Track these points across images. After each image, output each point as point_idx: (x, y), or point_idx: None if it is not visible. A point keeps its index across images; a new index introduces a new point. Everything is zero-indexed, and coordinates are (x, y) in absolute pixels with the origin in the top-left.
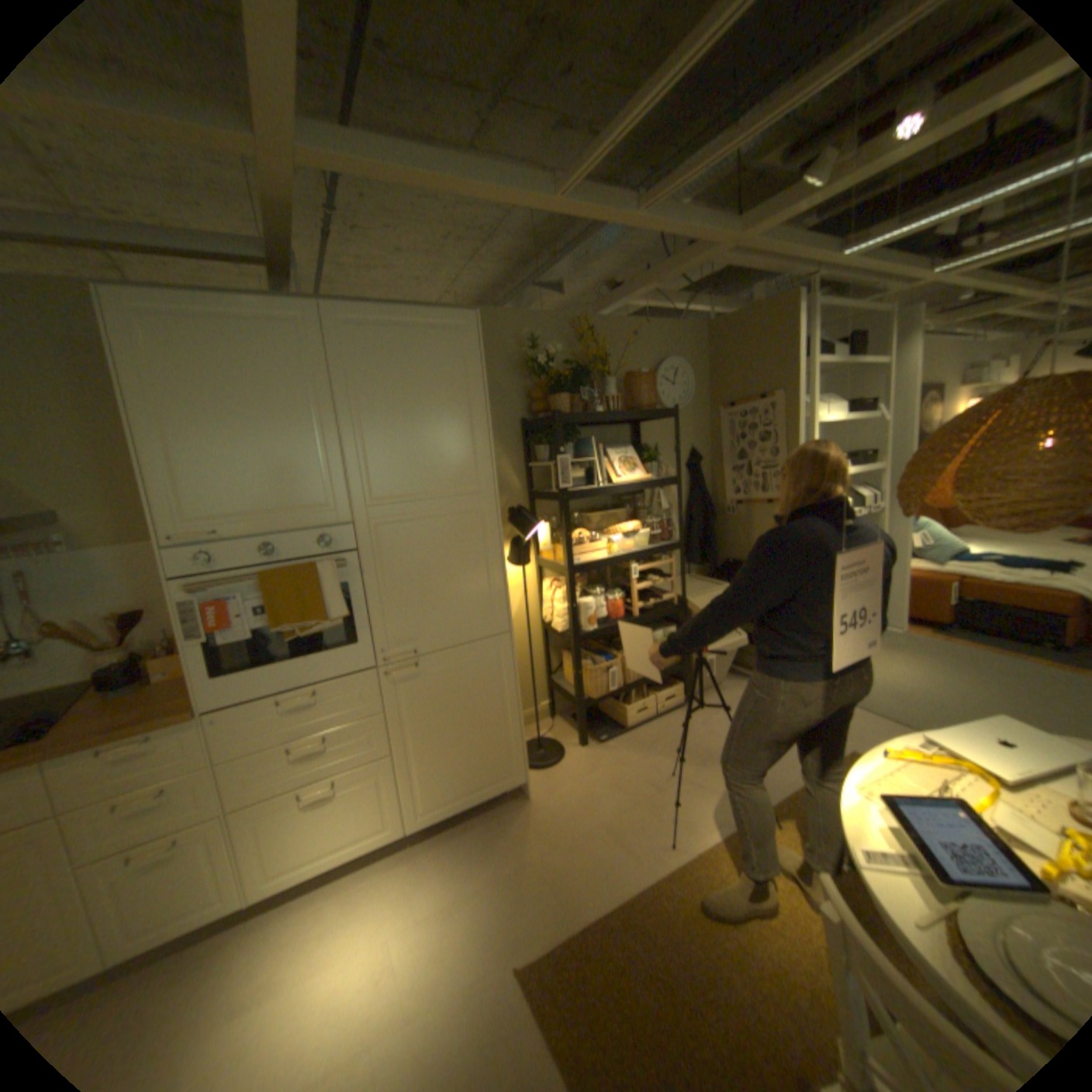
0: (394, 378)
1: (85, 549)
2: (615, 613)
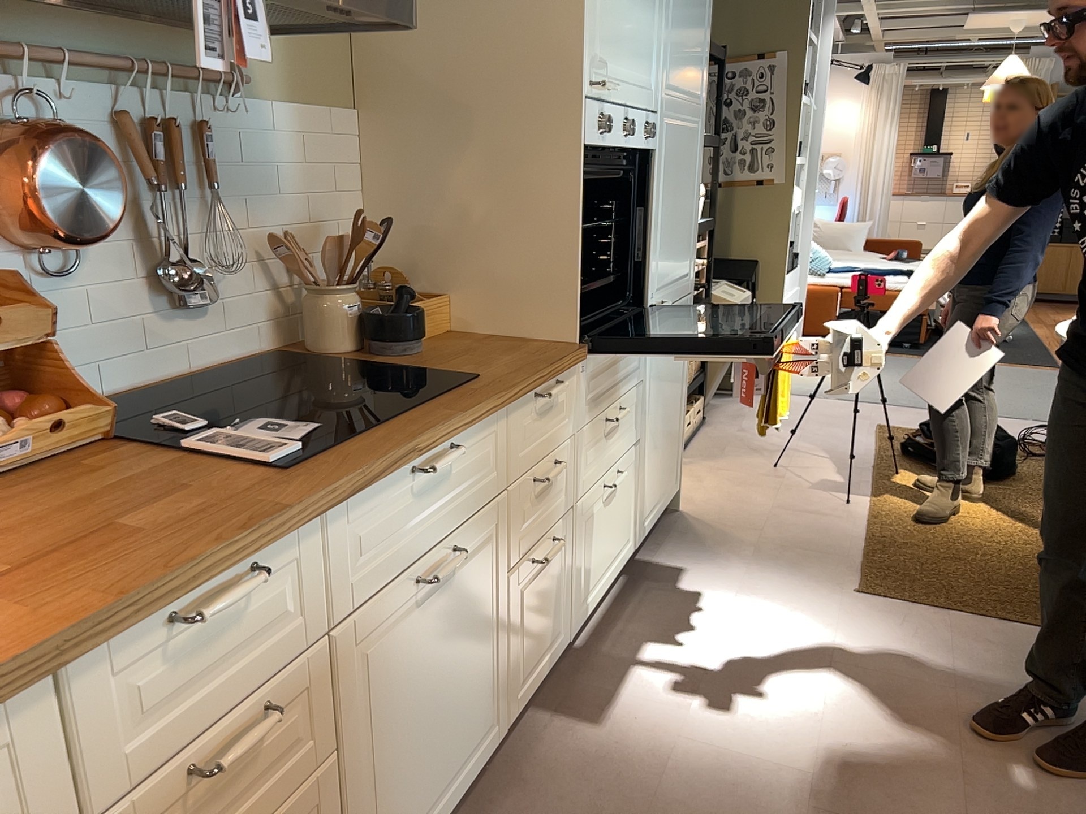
0: None
1: (265, 101)
2: None
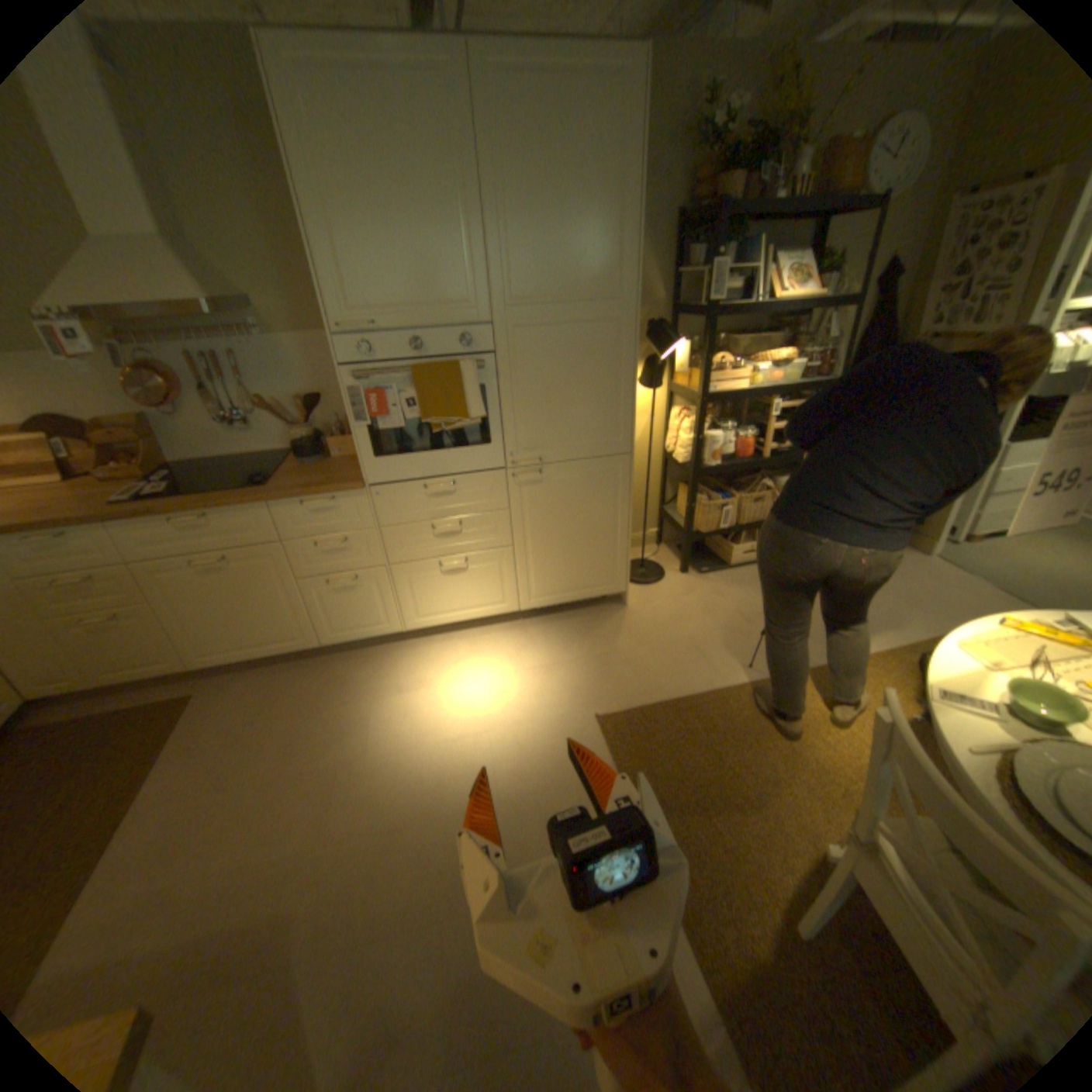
0: (542, 148)
1: (272, 334)
2: (743, 452)
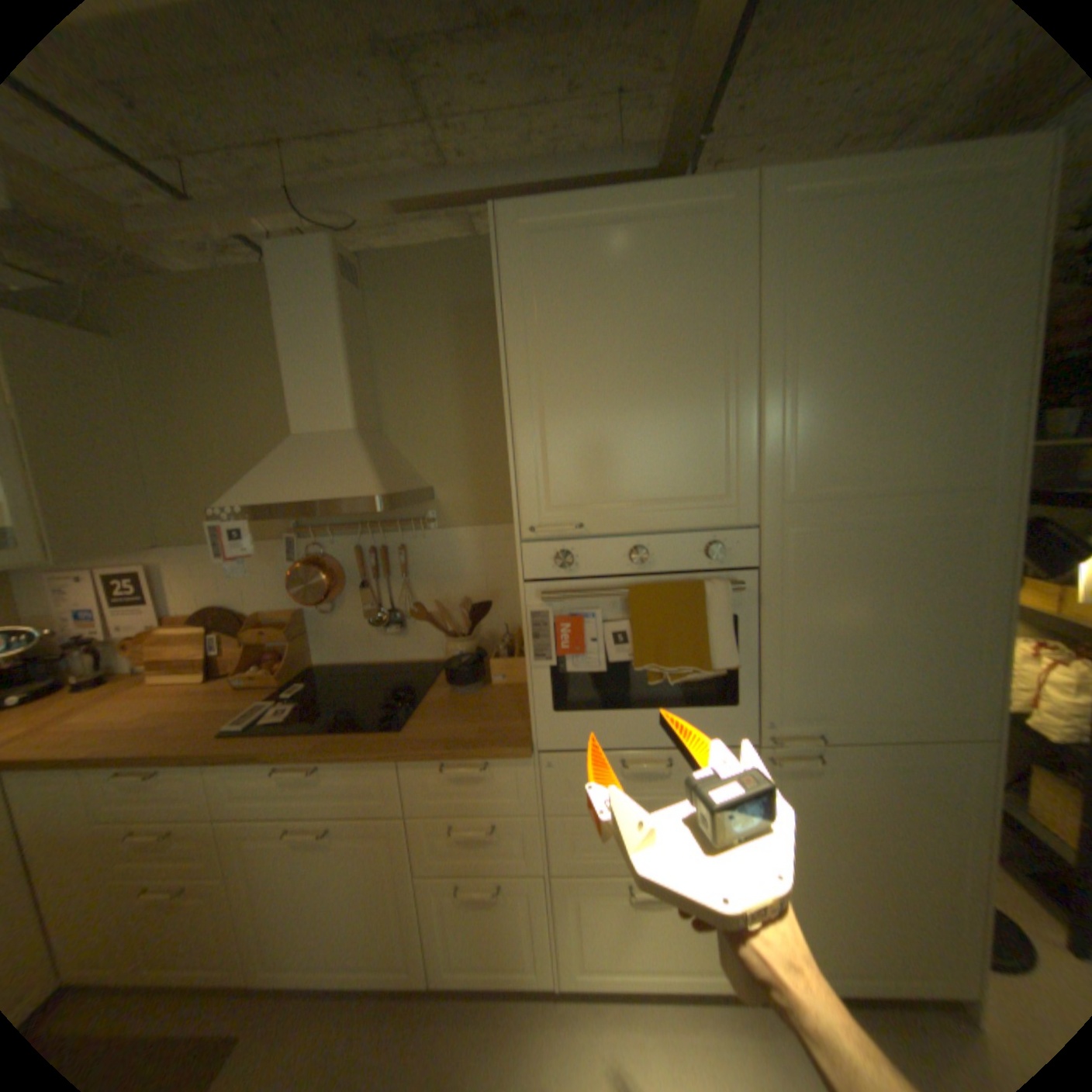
0: (866, 284)
1: (451, 527)
2: None
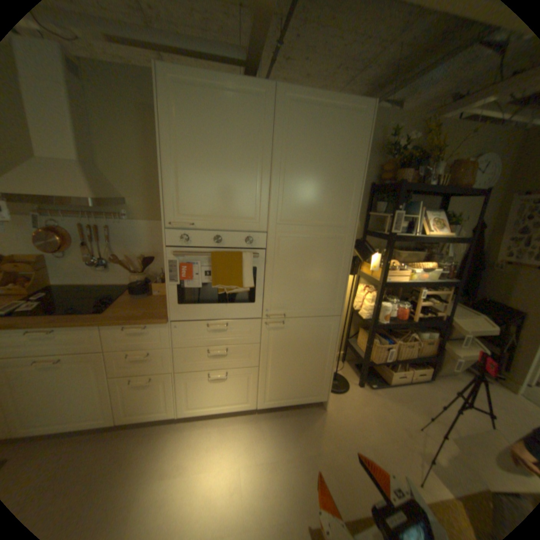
0: (312, 142)
1: (135, 220)
2: (403, 317)
